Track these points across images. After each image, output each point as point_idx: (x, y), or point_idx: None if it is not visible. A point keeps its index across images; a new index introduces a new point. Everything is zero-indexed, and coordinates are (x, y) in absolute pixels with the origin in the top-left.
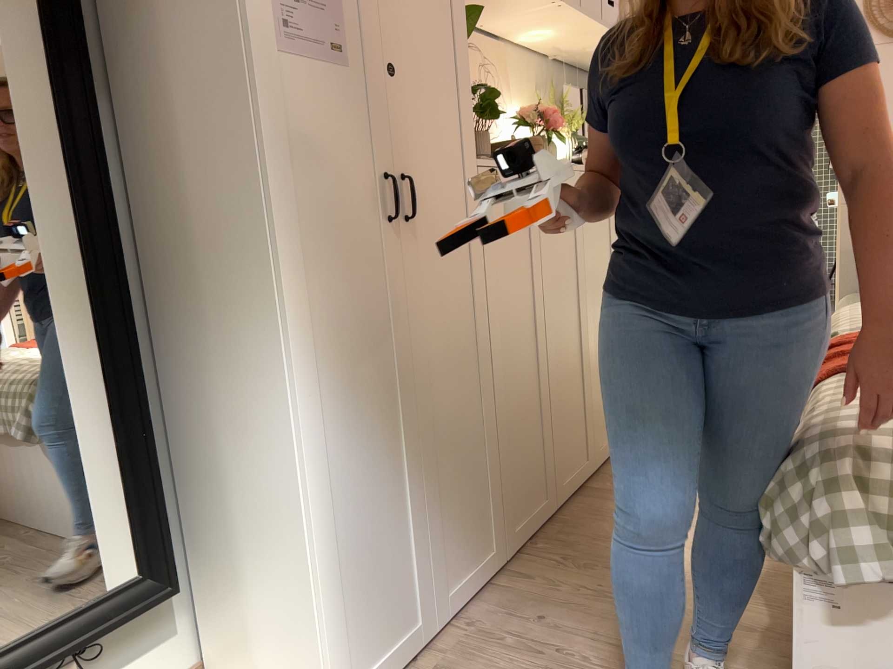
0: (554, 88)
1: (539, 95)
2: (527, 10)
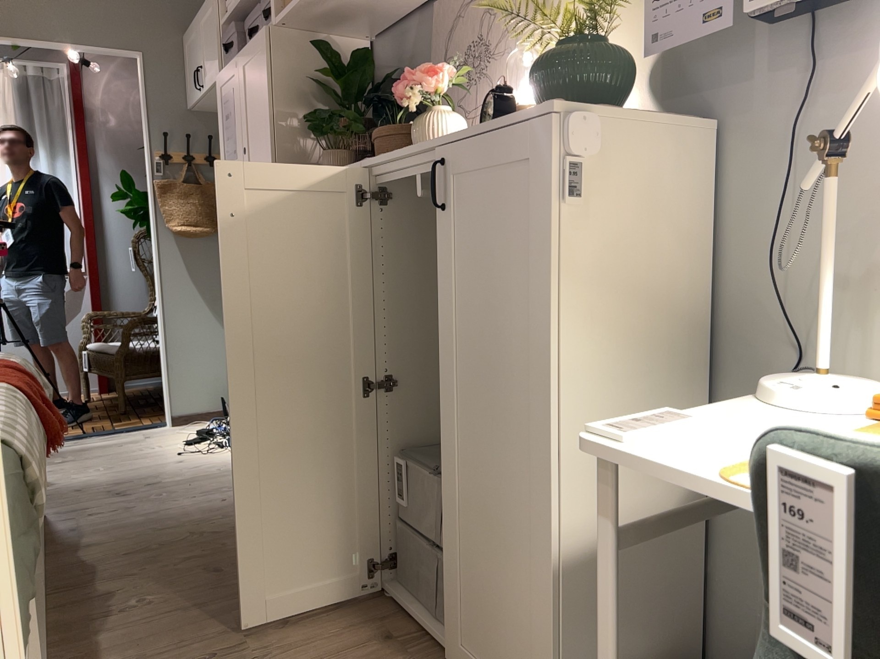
0: None
1: None
2: None
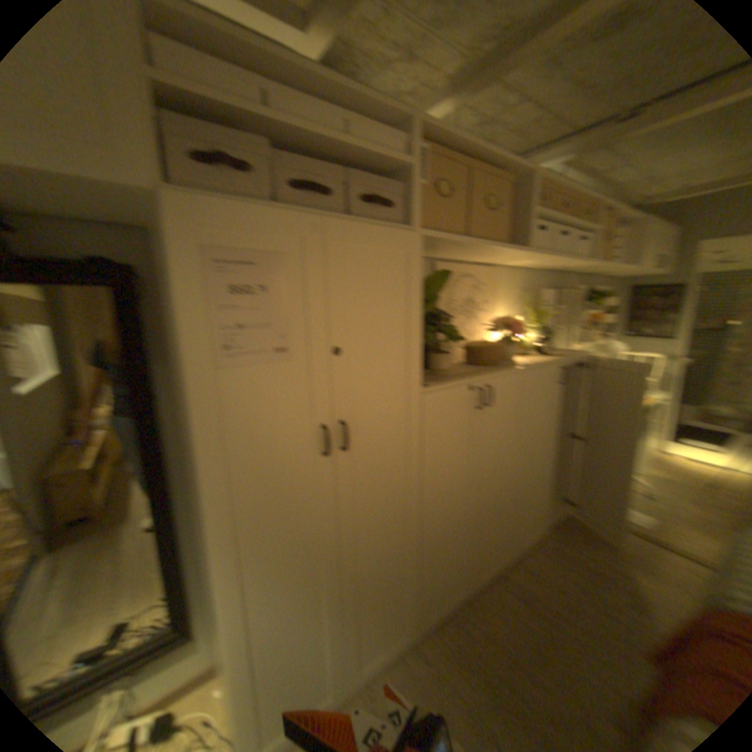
0: (538, 289)
1: (522, 299)
2: (506, 256)
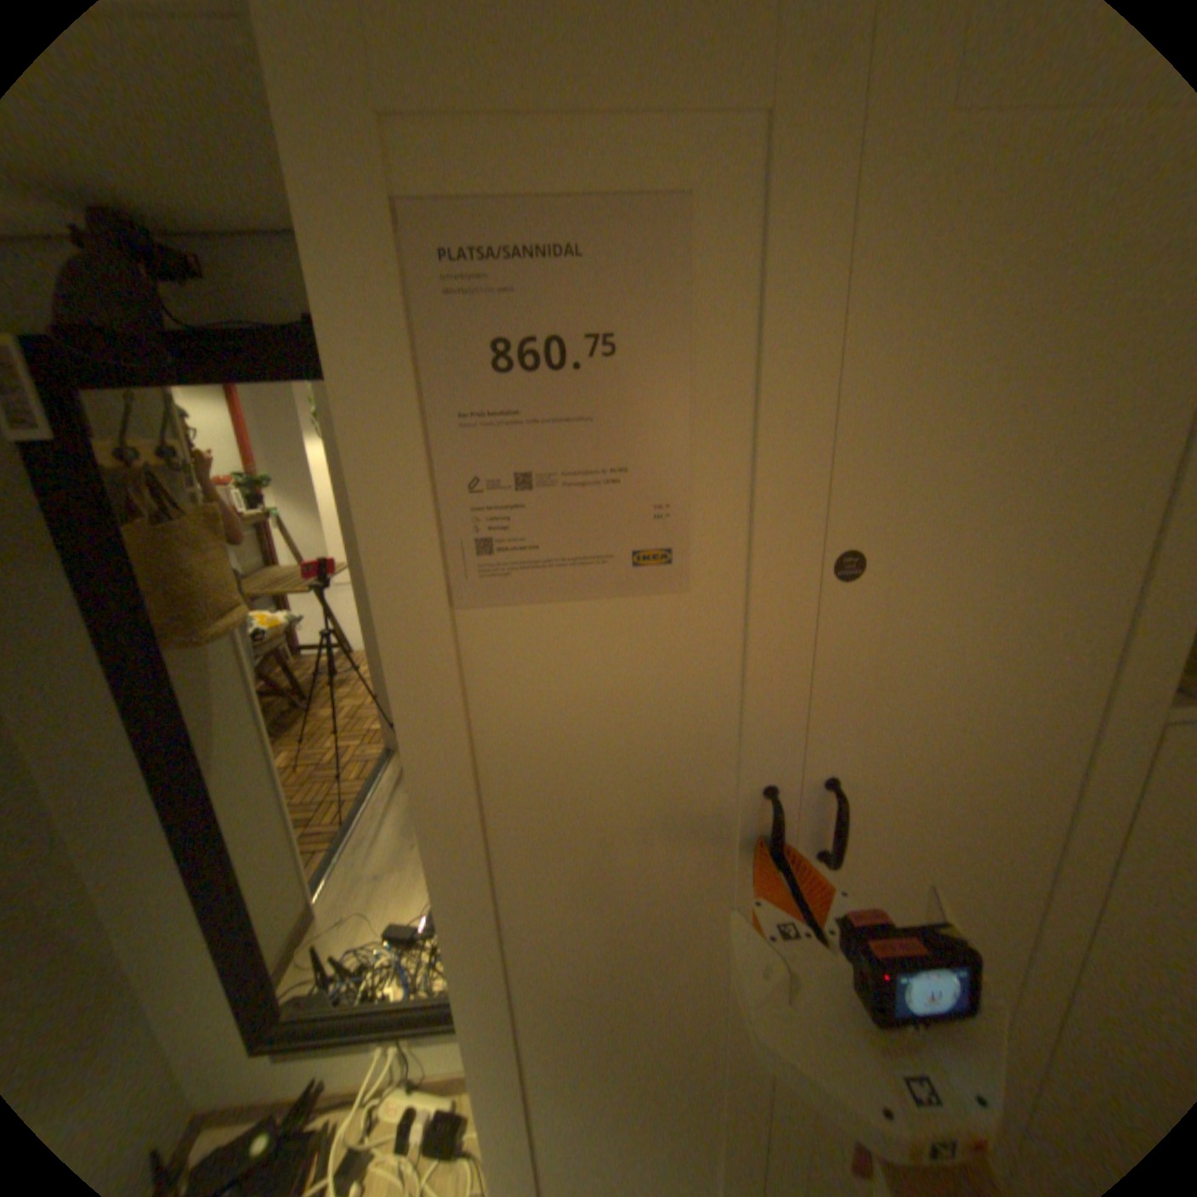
0: None
1: None
2: None
